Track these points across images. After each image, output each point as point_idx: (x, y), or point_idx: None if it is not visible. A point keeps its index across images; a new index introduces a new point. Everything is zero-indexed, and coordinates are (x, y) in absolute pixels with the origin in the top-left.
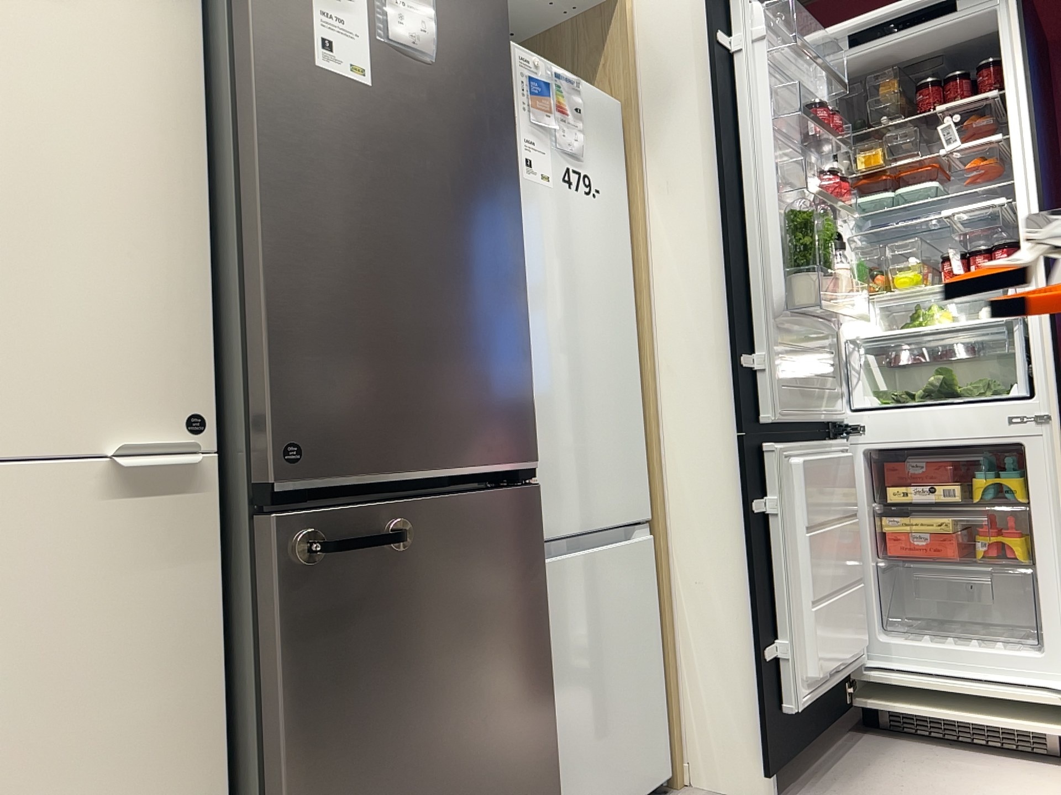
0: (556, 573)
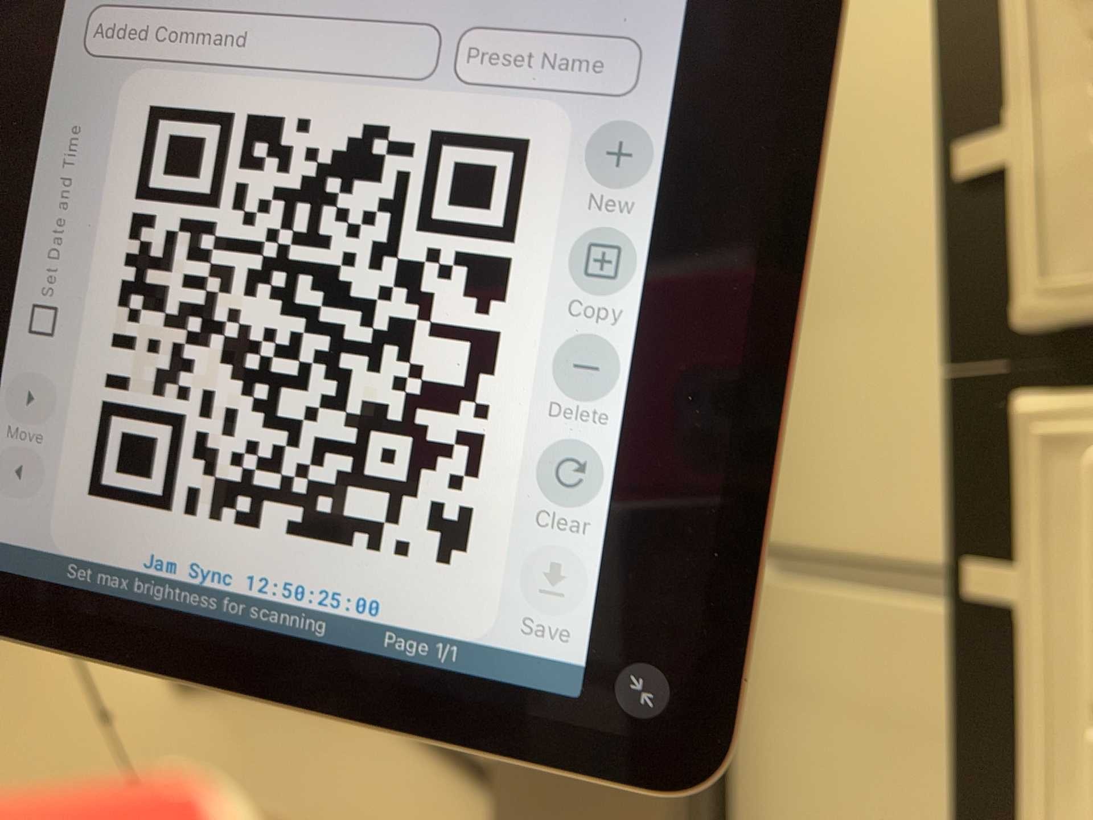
0: (801, 610)
